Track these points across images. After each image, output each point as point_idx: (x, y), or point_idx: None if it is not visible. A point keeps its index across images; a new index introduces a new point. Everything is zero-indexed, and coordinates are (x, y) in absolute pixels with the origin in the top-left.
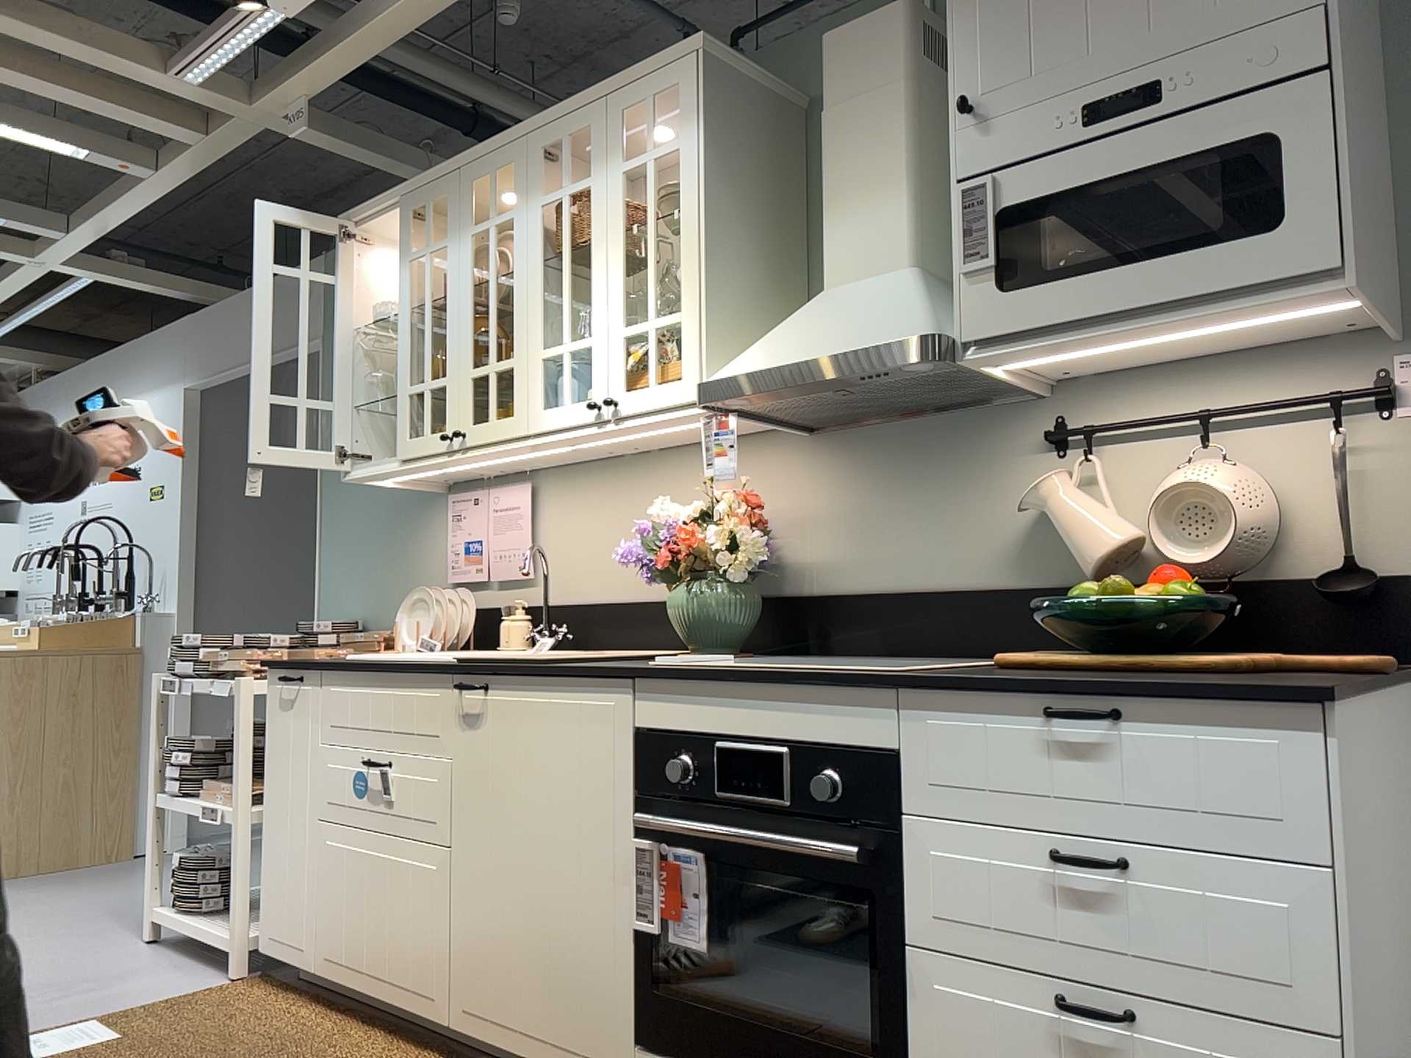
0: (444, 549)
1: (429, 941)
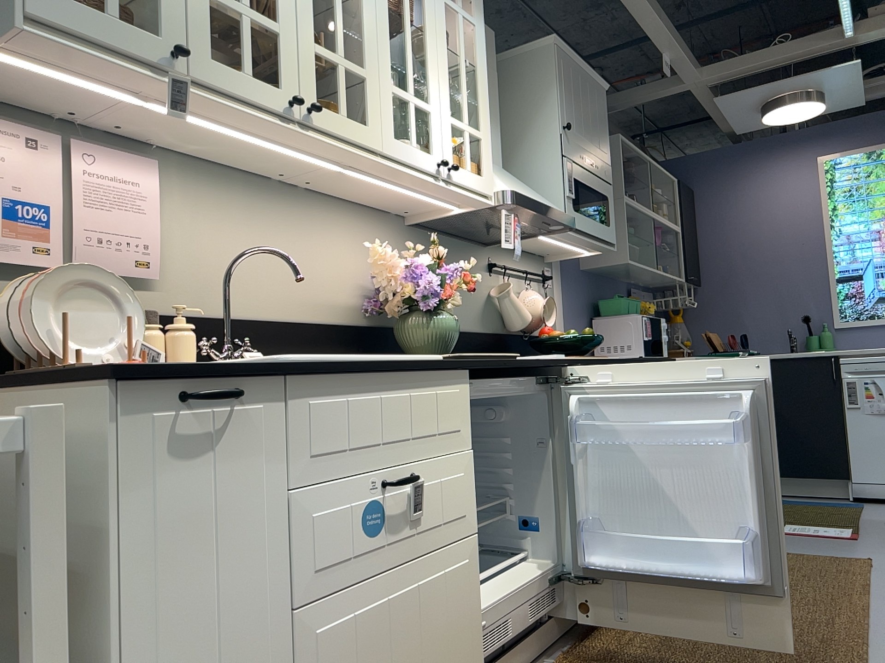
0: None
1: (467, 638)
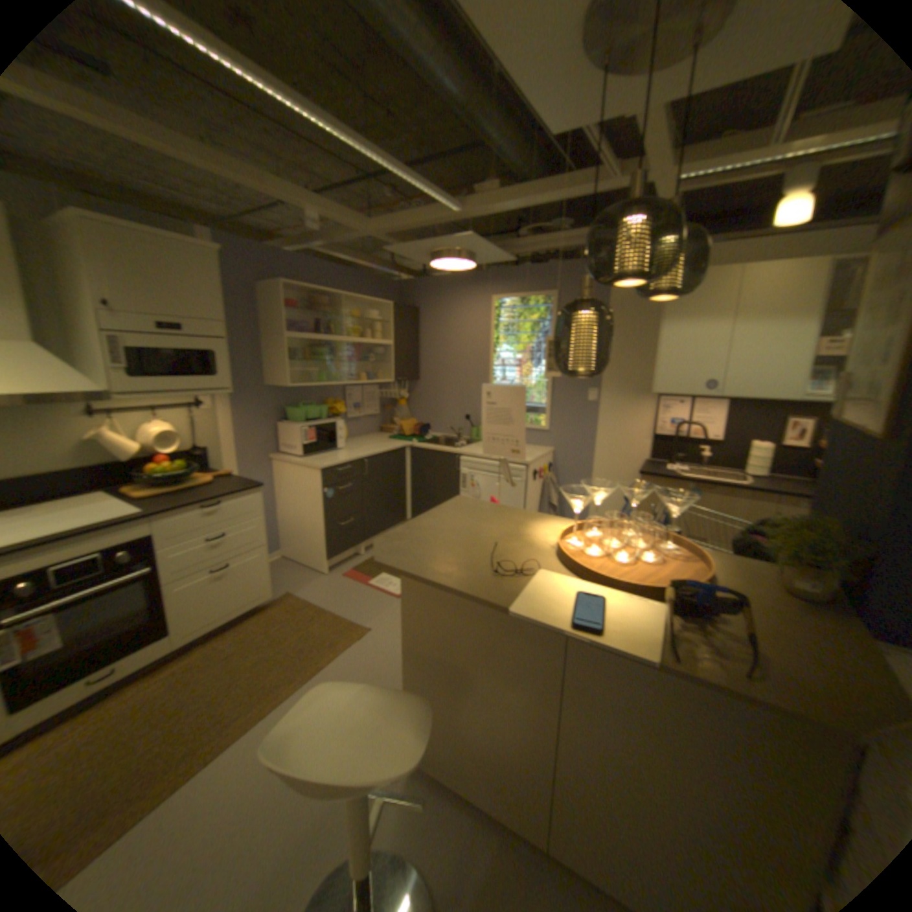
0: None
1: None
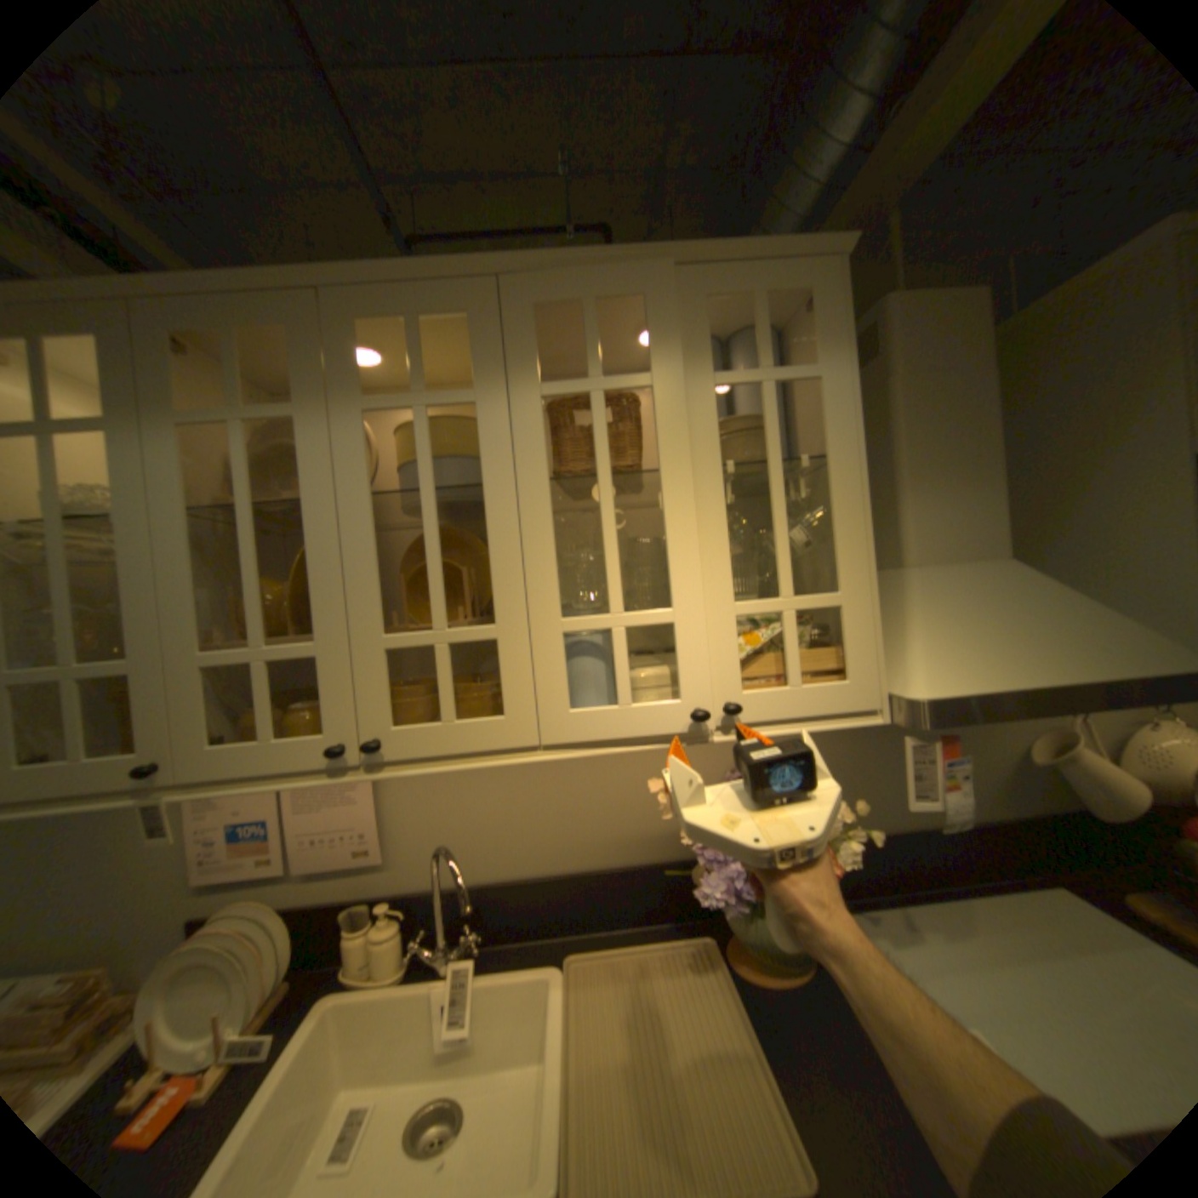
0: (172, 833)
1: None
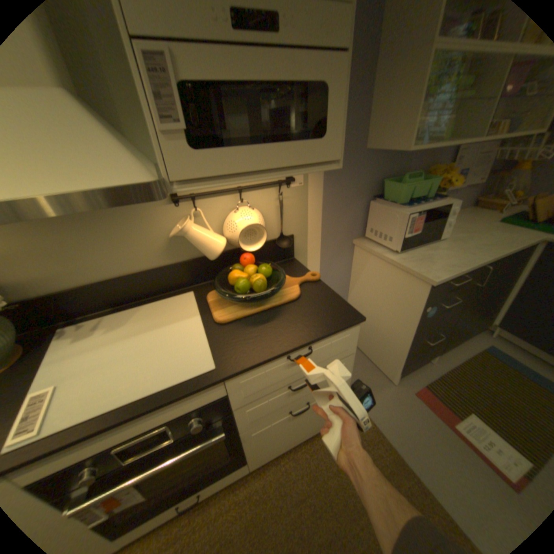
0: None
1: None
